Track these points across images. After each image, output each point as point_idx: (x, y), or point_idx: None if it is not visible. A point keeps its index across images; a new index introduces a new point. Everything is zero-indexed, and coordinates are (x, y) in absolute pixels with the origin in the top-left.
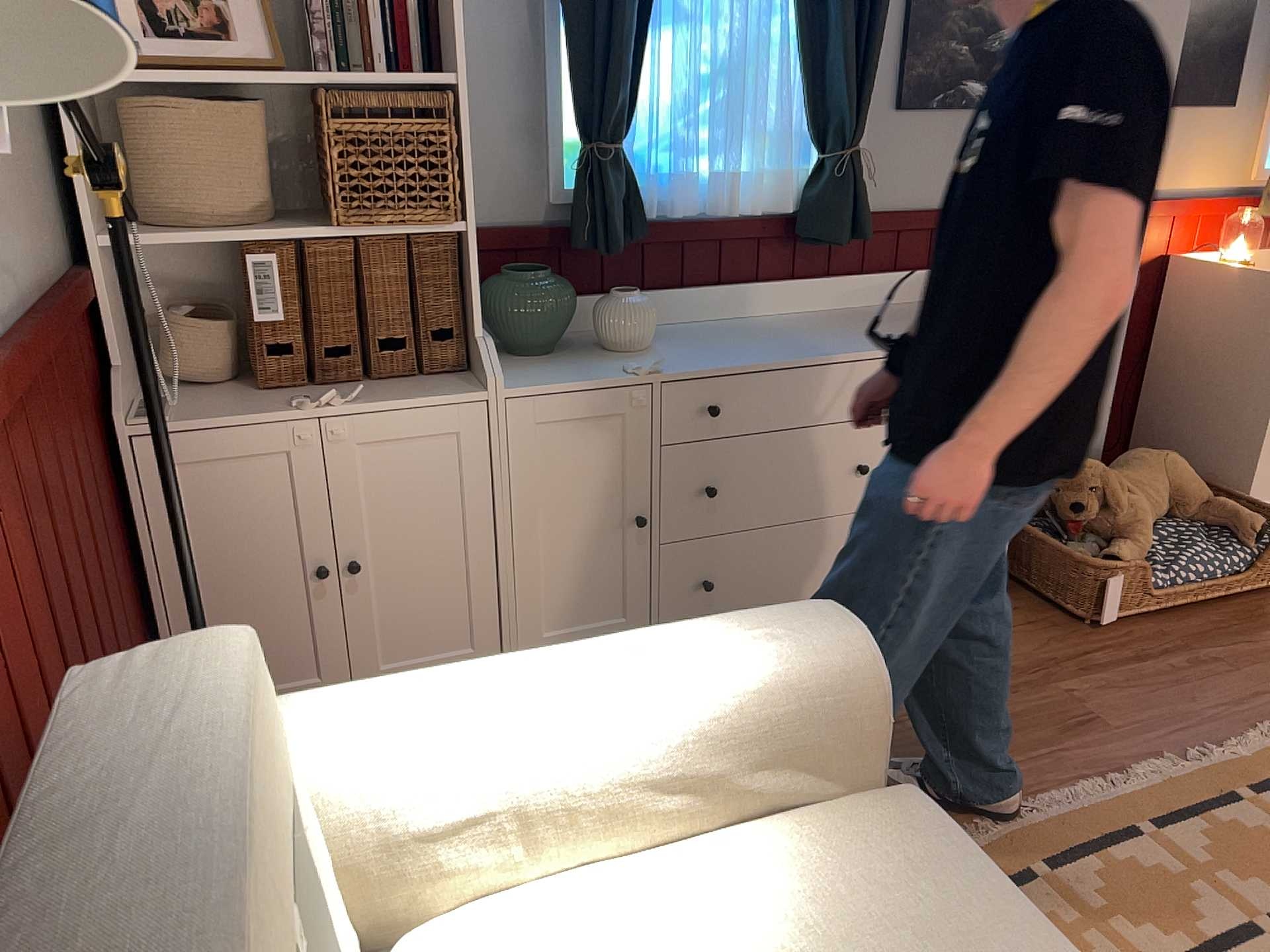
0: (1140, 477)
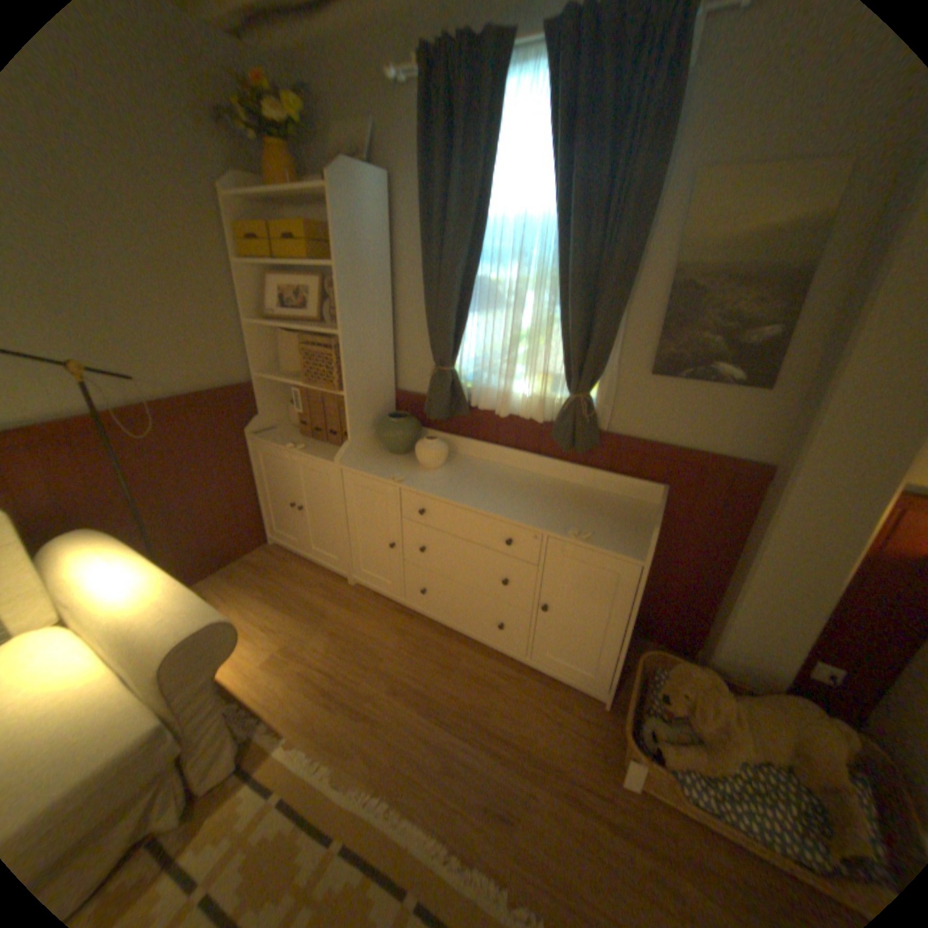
0: (763, 721)
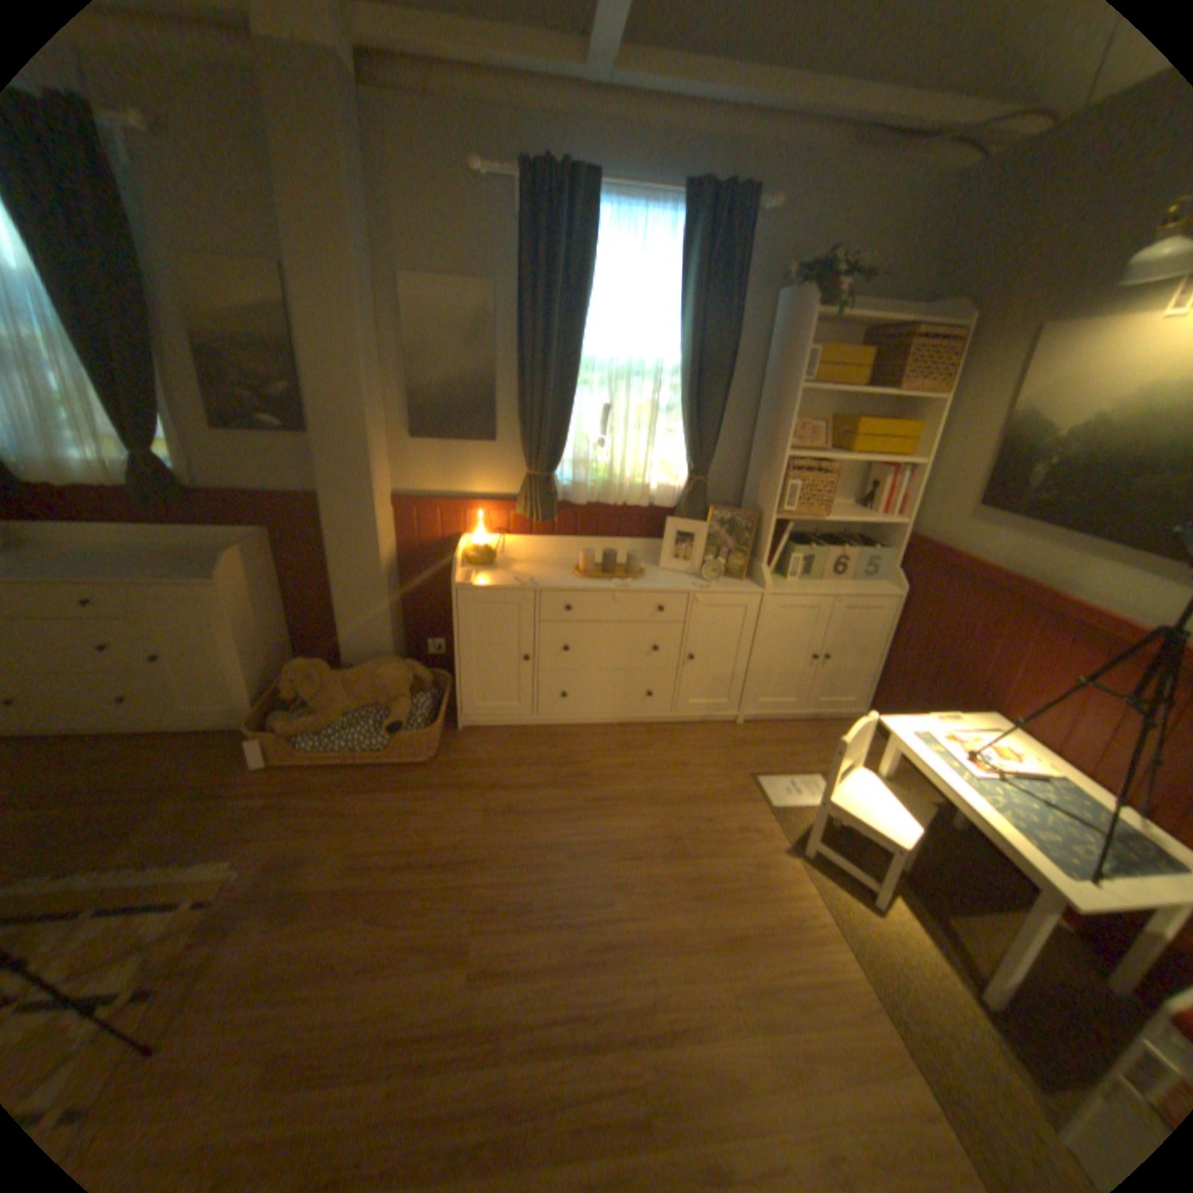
0: (353, 678)
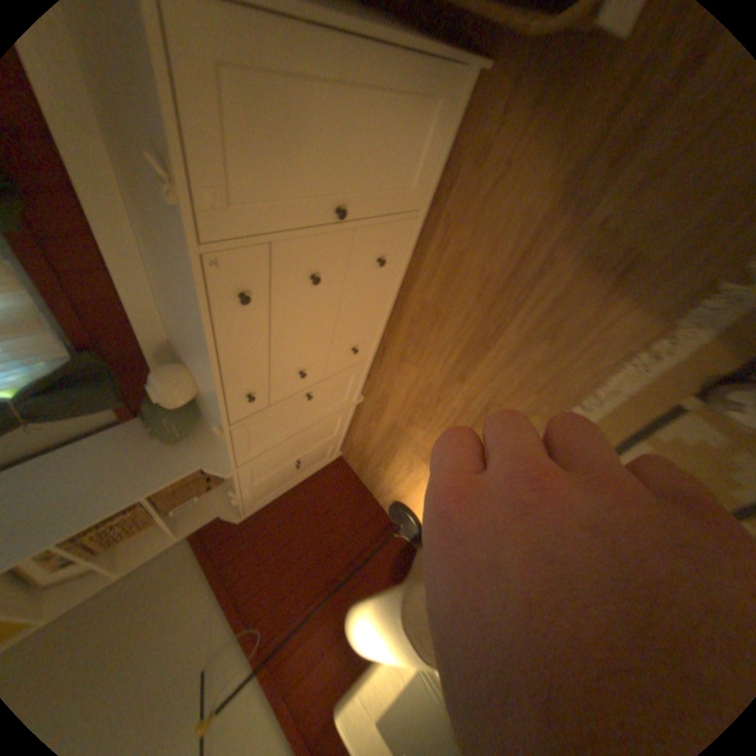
0: None
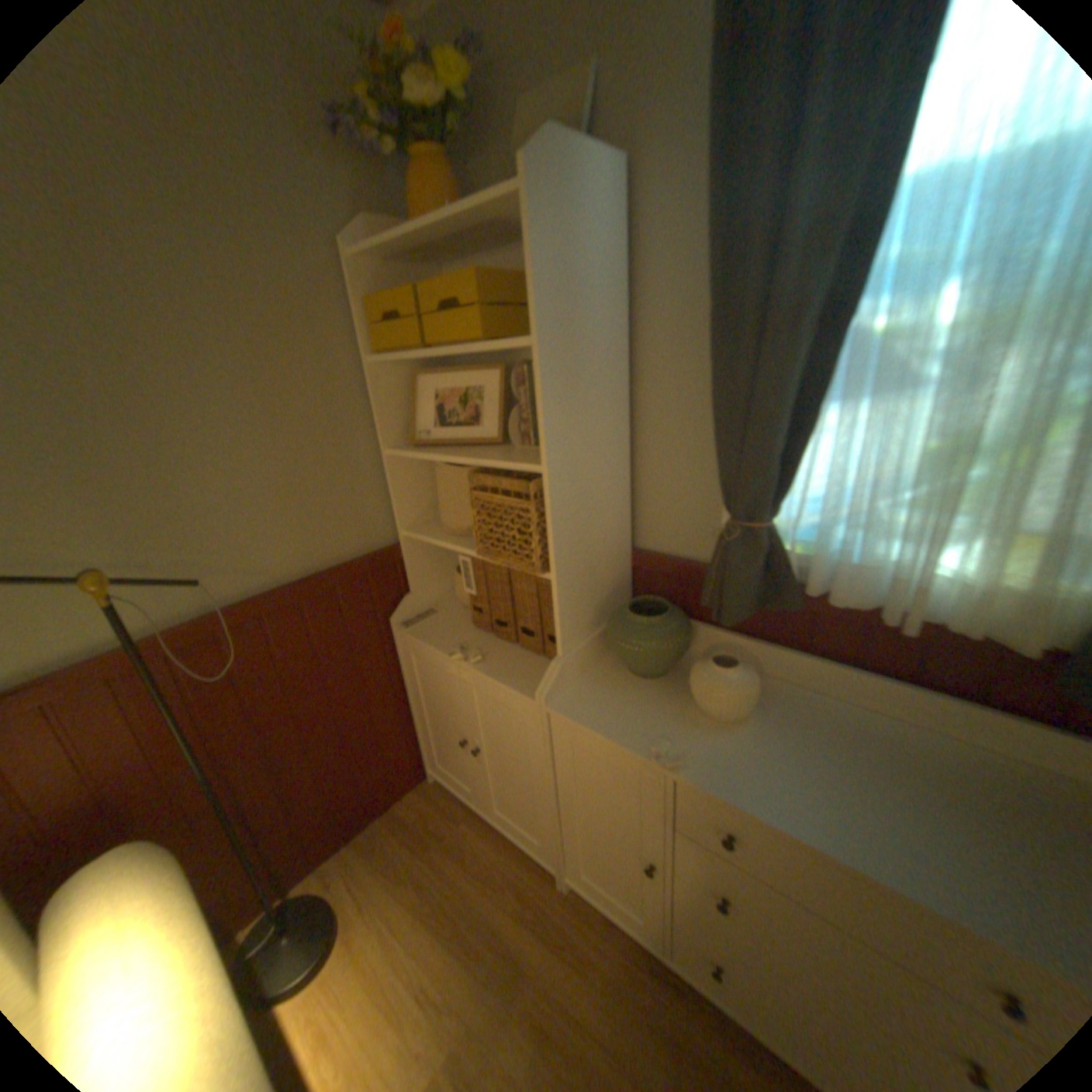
0: None
